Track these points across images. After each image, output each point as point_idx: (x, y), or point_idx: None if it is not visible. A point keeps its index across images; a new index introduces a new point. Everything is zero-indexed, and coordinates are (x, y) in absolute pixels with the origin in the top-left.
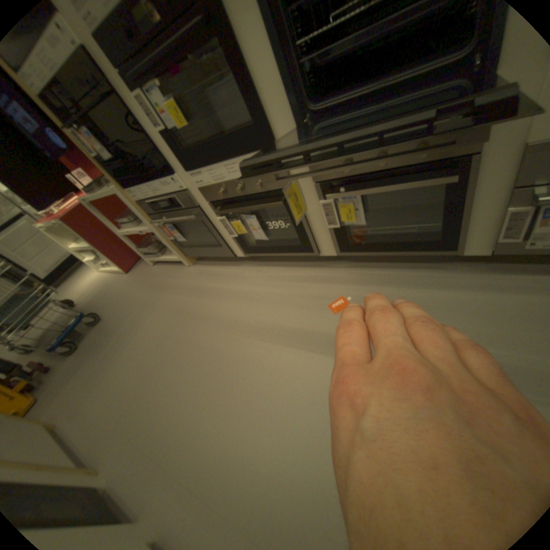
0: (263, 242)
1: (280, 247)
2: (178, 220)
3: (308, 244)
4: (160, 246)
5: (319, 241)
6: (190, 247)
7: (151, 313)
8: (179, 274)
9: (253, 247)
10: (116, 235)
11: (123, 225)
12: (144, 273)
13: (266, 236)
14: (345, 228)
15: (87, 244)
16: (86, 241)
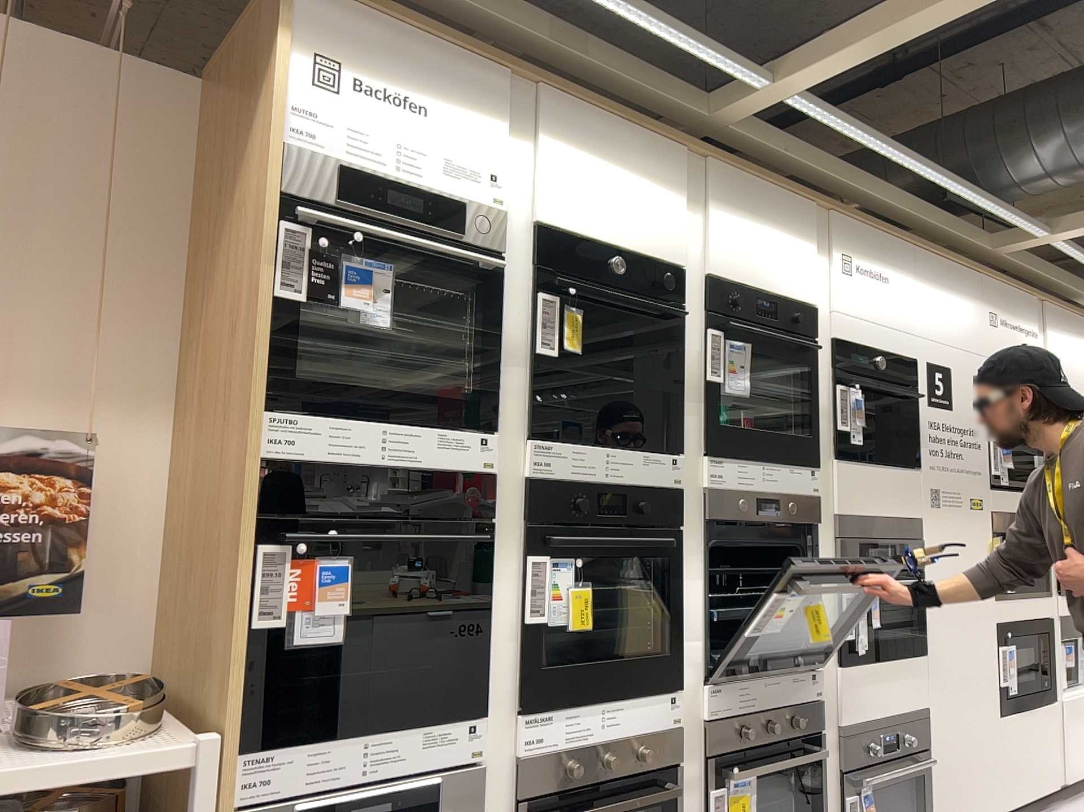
0: None
1: None
2: None
3: None
4: None
5: None
6: None
7: None
8: None
9: None
10: None
11: None
12: None
13: None
14: None
15: None
16: None
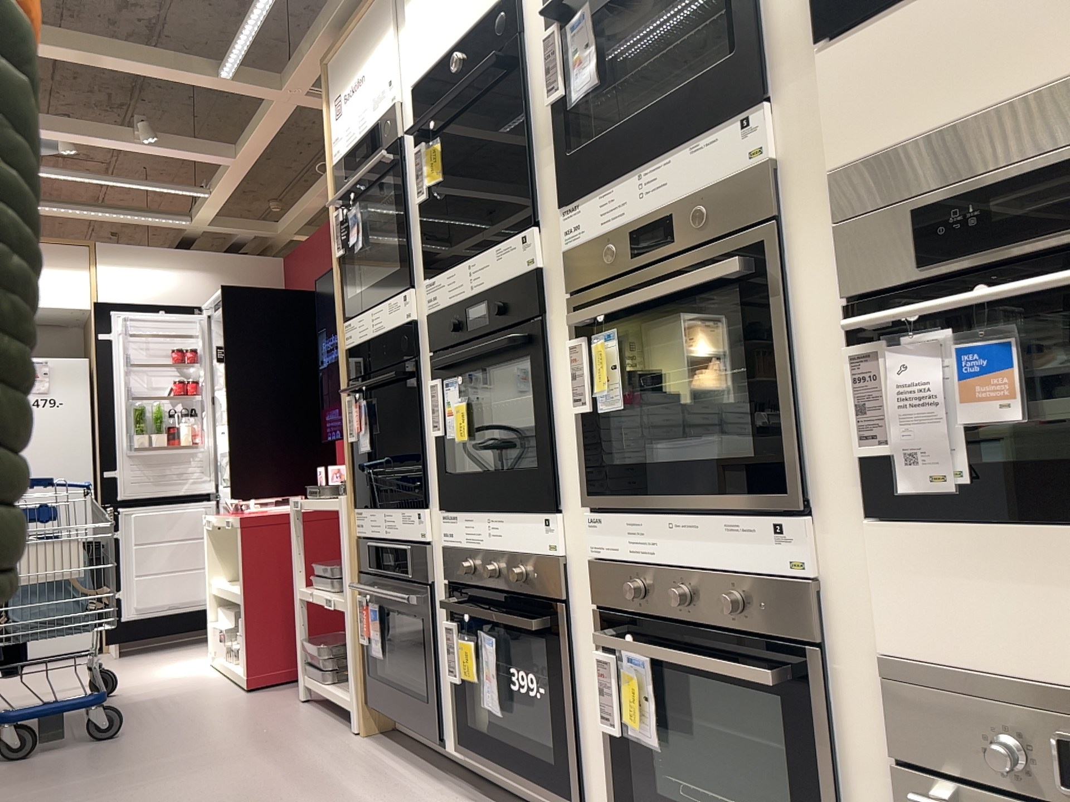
0: (506, 738)
1: (519, 754)
2: (390, 602)
3: (567, 769)
4: (341, 655)
5: (589, 775)
6: (386, 688)
7: (198, 772)
8: (322, 737)
9: (476, 734)
10: (297, 601)
11: (317, 579)
12: (273, 705)
13: (499, 706)
14: (632, 752)
15: (240, 588)
16: (243, 582)
